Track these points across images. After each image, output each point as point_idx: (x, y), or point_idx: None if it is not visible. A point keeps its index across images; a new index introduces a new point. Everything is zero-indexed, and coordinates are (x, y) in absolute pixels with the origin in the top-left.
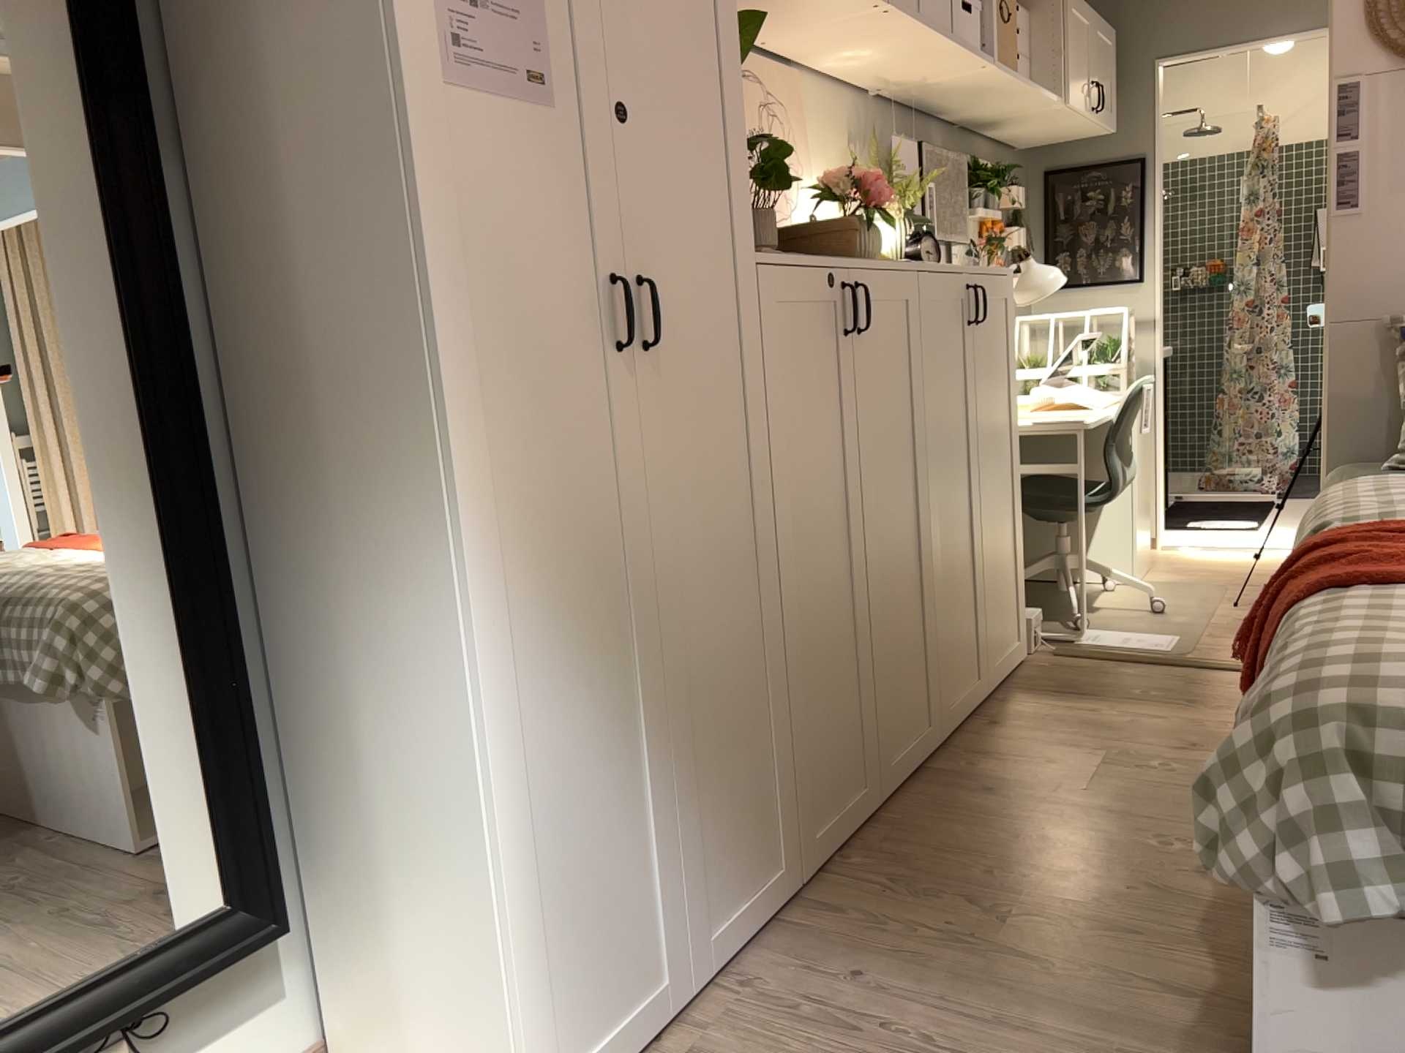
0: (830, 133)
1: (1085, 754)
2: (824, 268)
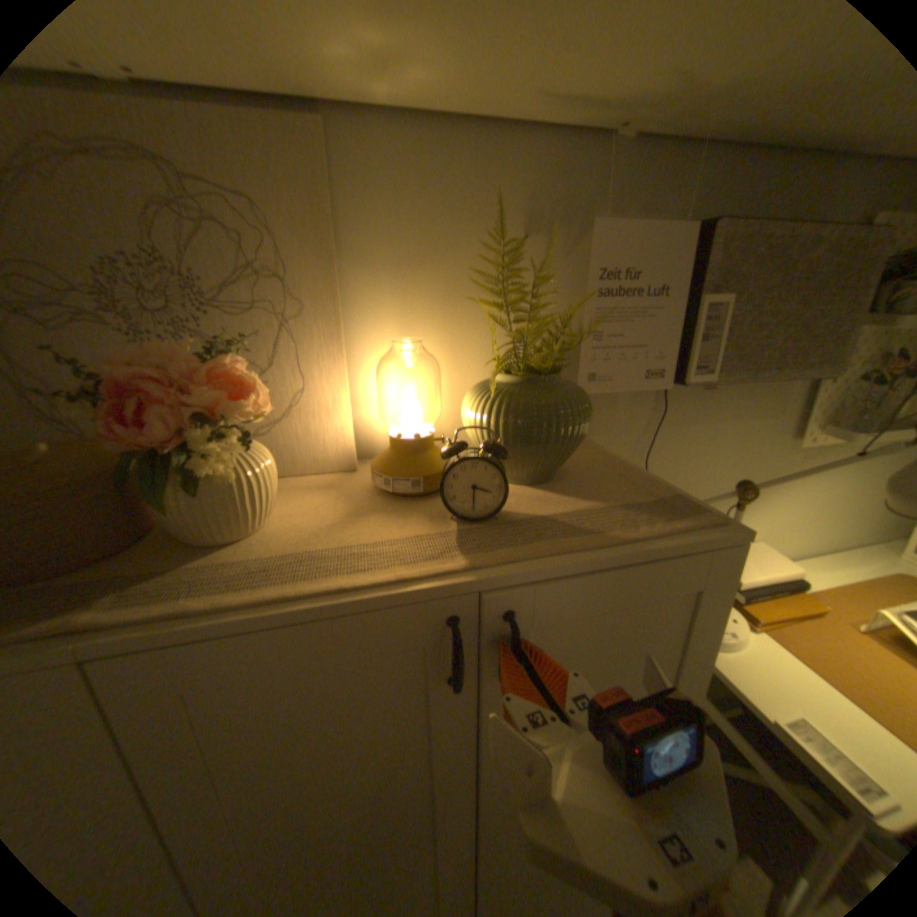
0: (475, 223)
1: None
2: None
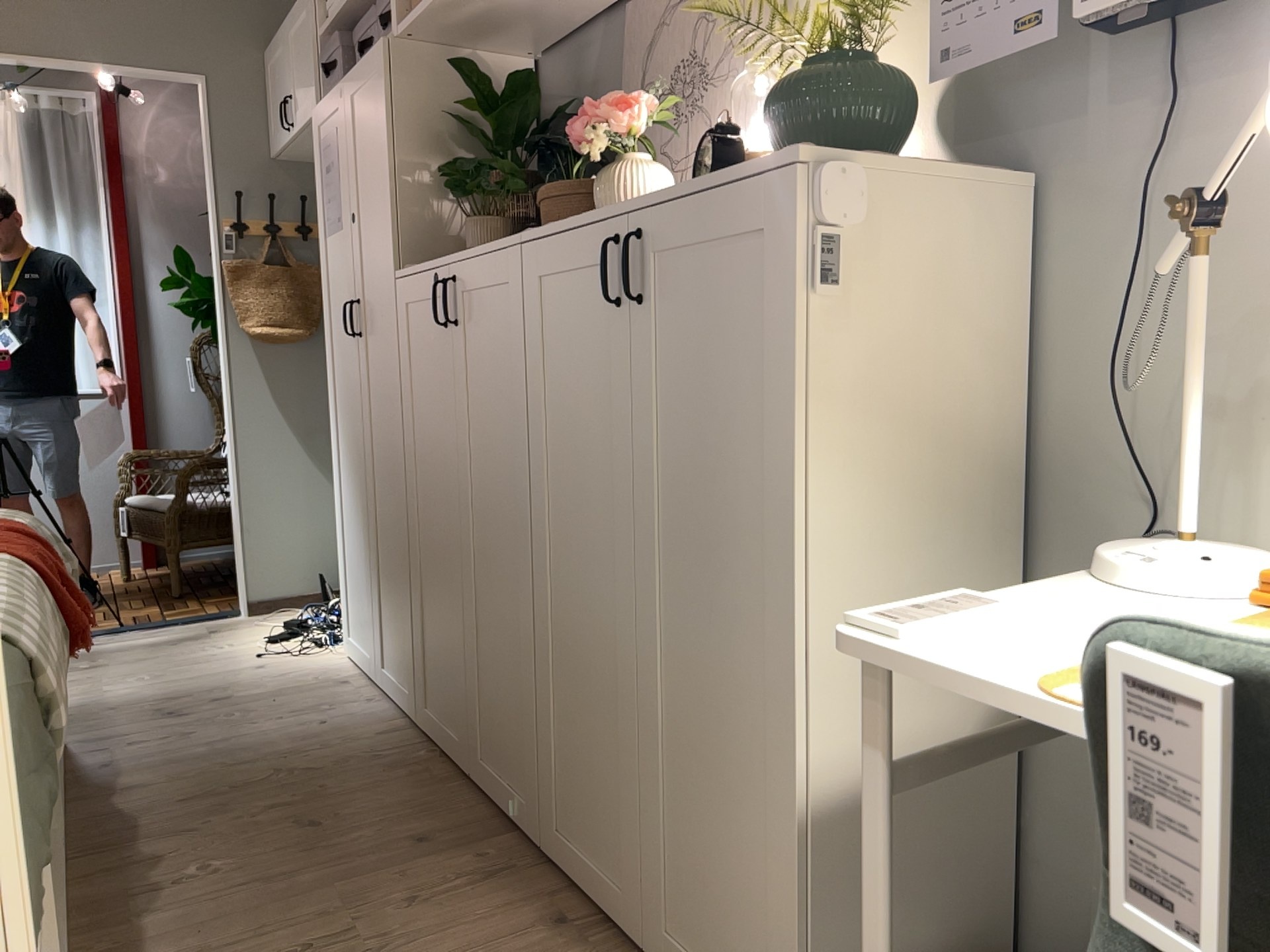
0: None
1: (380, 942)
2: (433, 272)
